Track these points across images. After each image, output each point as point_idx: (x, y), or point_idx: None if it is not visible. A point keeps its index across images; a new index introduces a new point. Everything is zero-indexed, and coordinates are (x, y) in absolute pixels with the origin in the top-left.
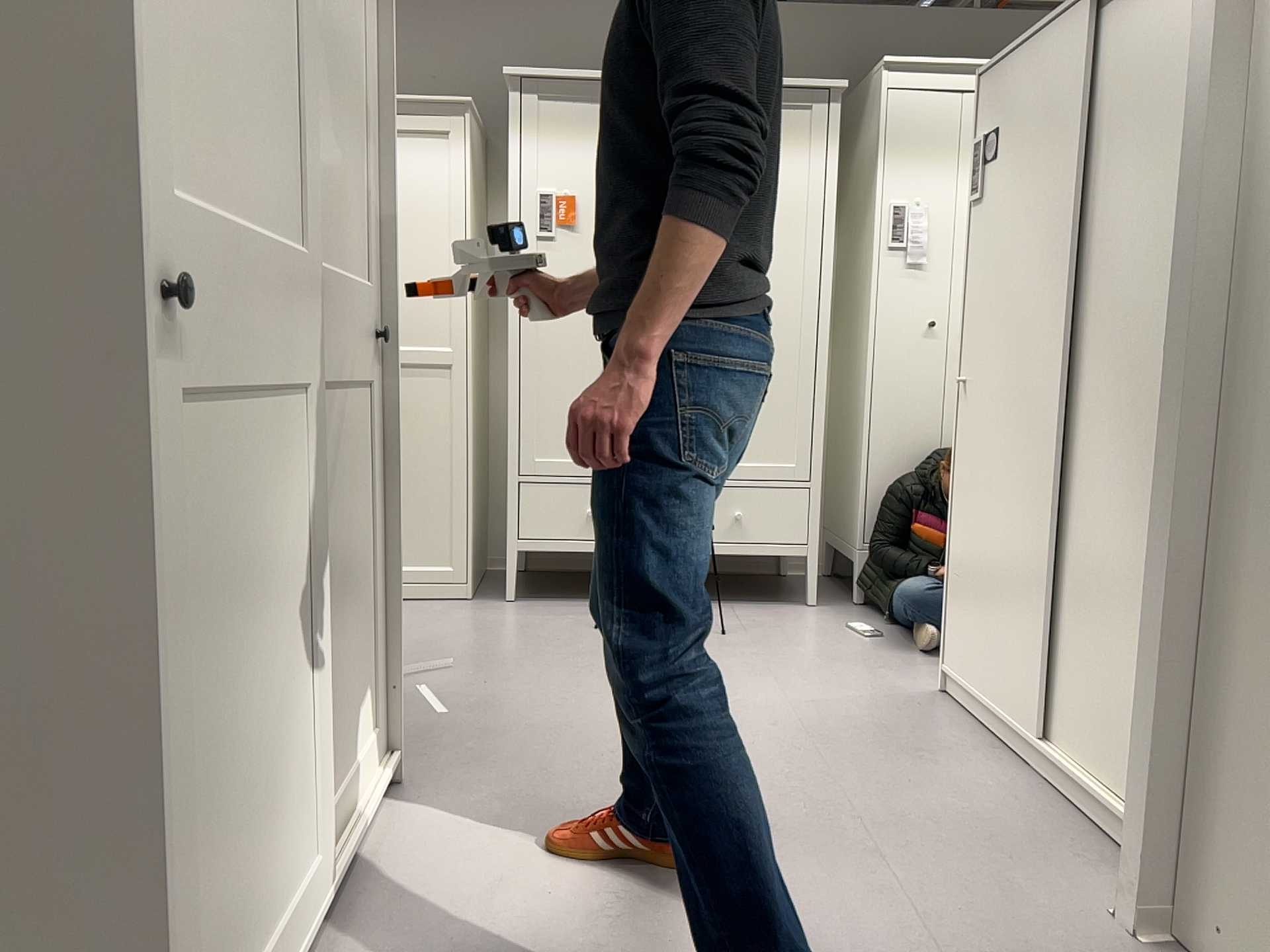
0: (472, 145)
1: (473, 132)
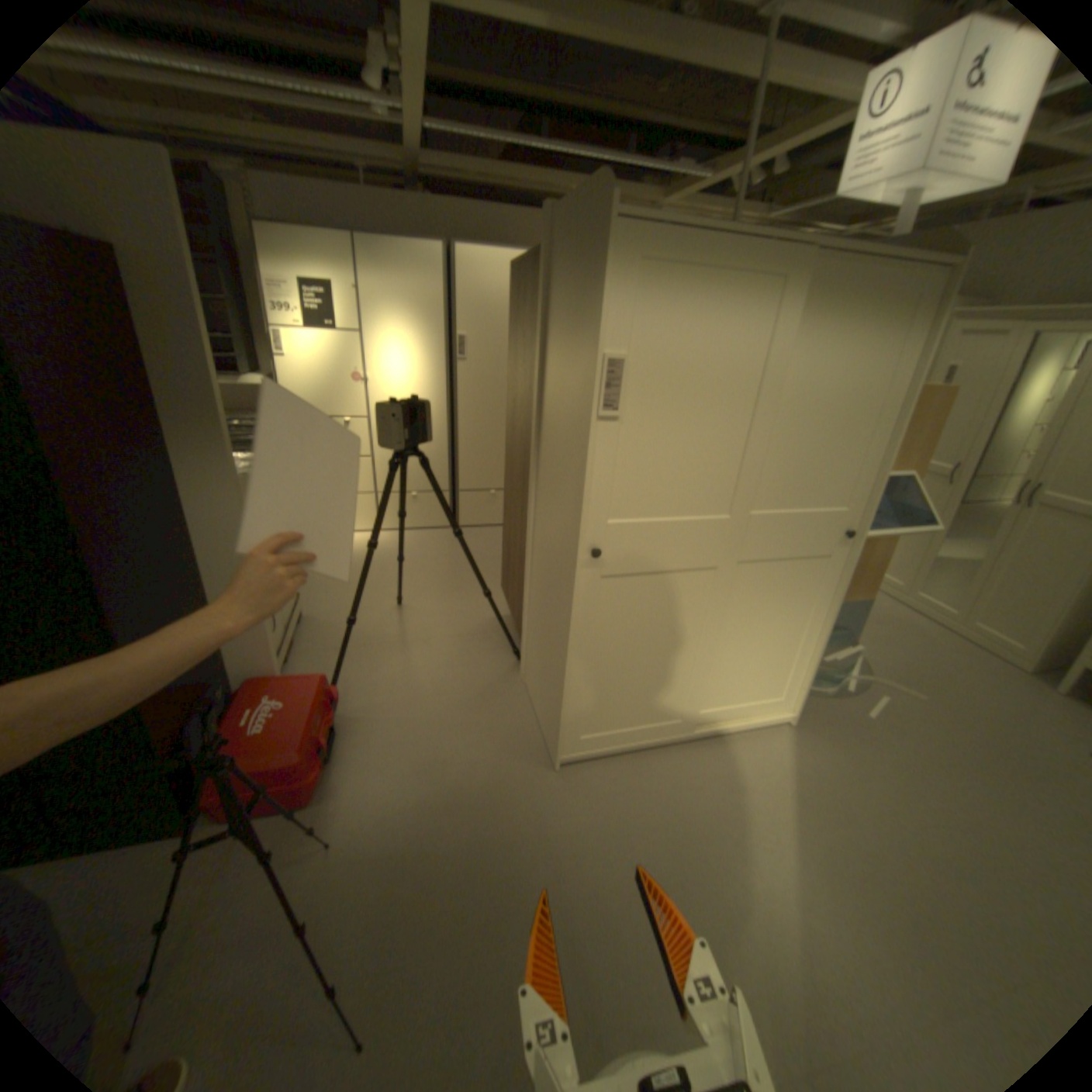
0: None
1: None
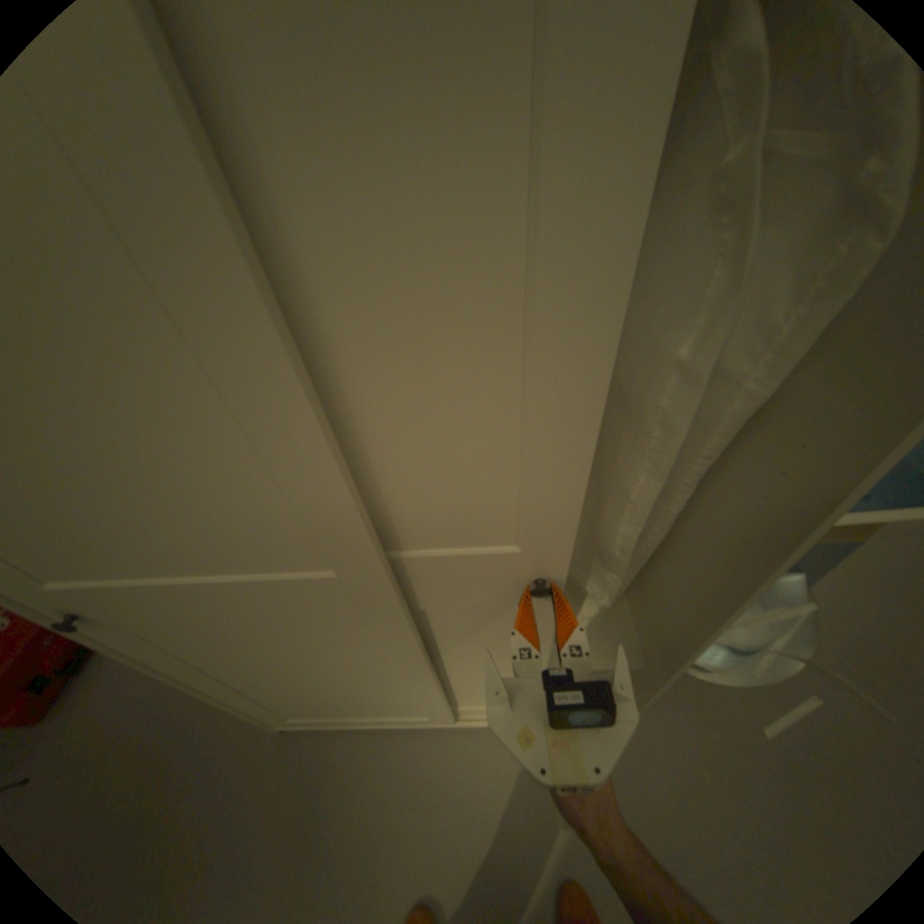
0: None
1: None
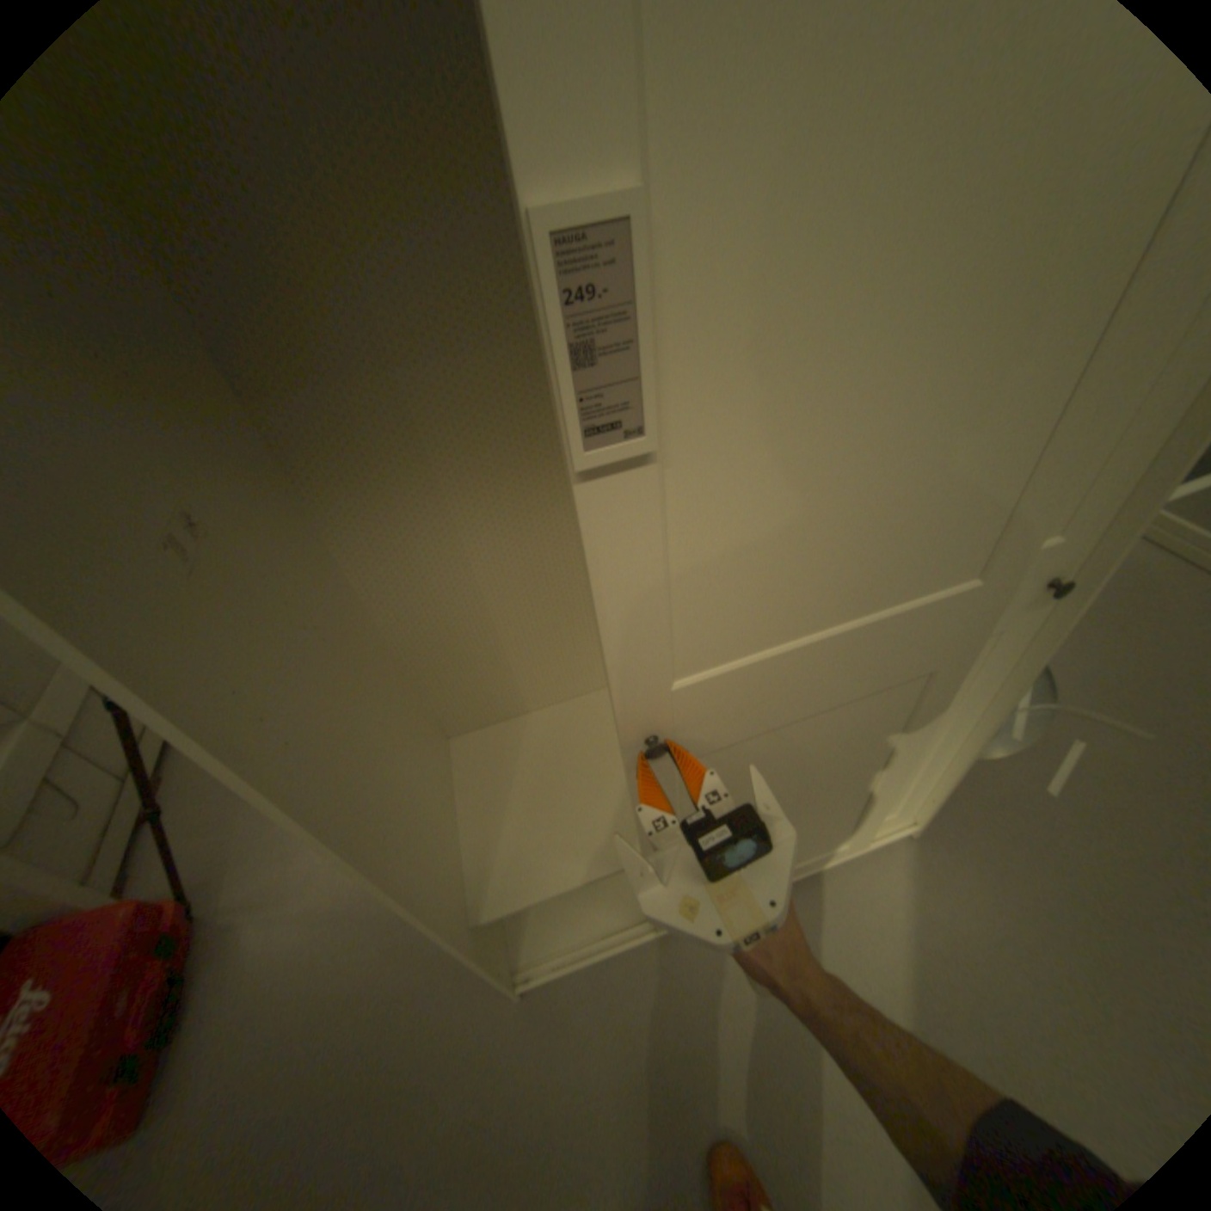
0: None
1: None
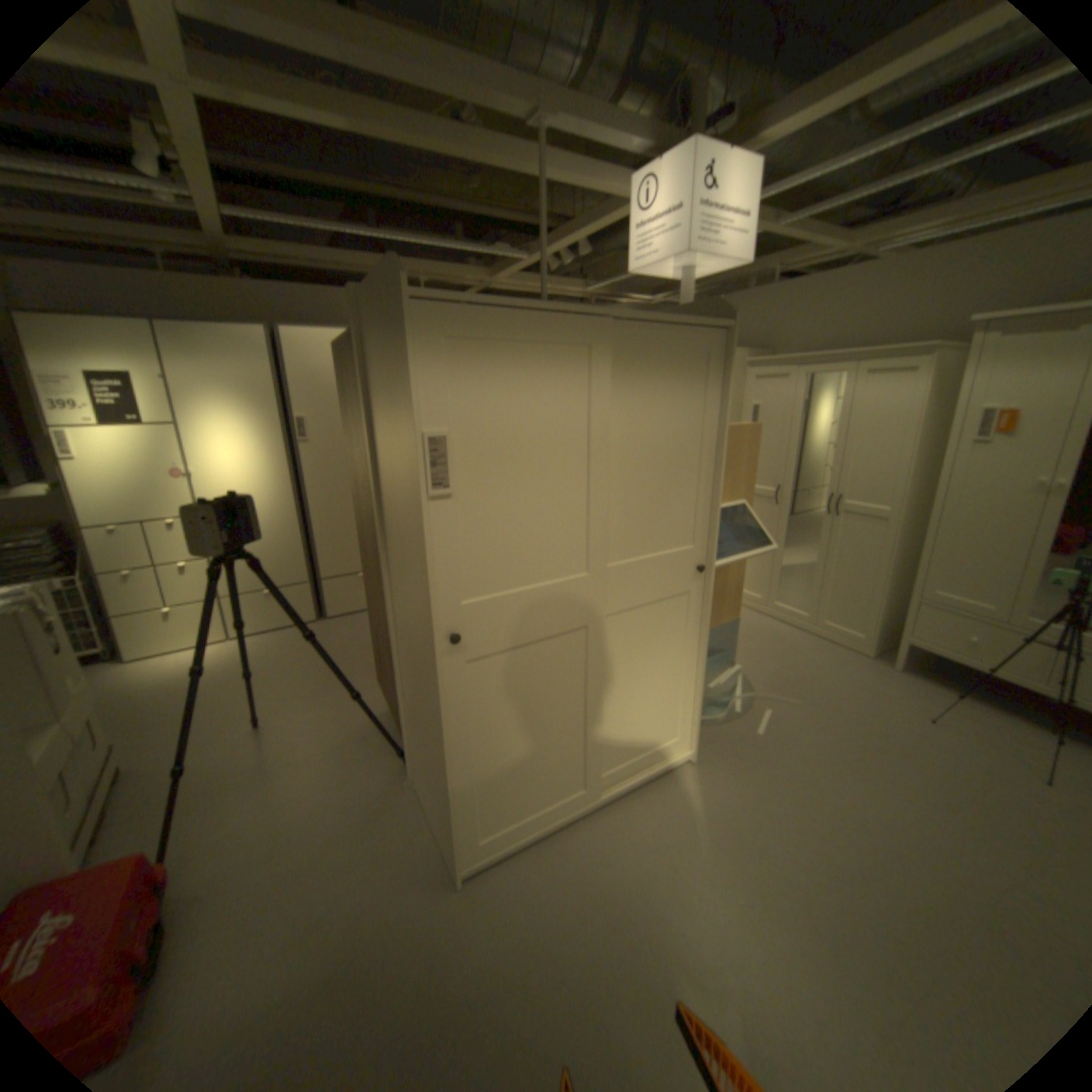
0: (938, 372)
1: (942, 362)
